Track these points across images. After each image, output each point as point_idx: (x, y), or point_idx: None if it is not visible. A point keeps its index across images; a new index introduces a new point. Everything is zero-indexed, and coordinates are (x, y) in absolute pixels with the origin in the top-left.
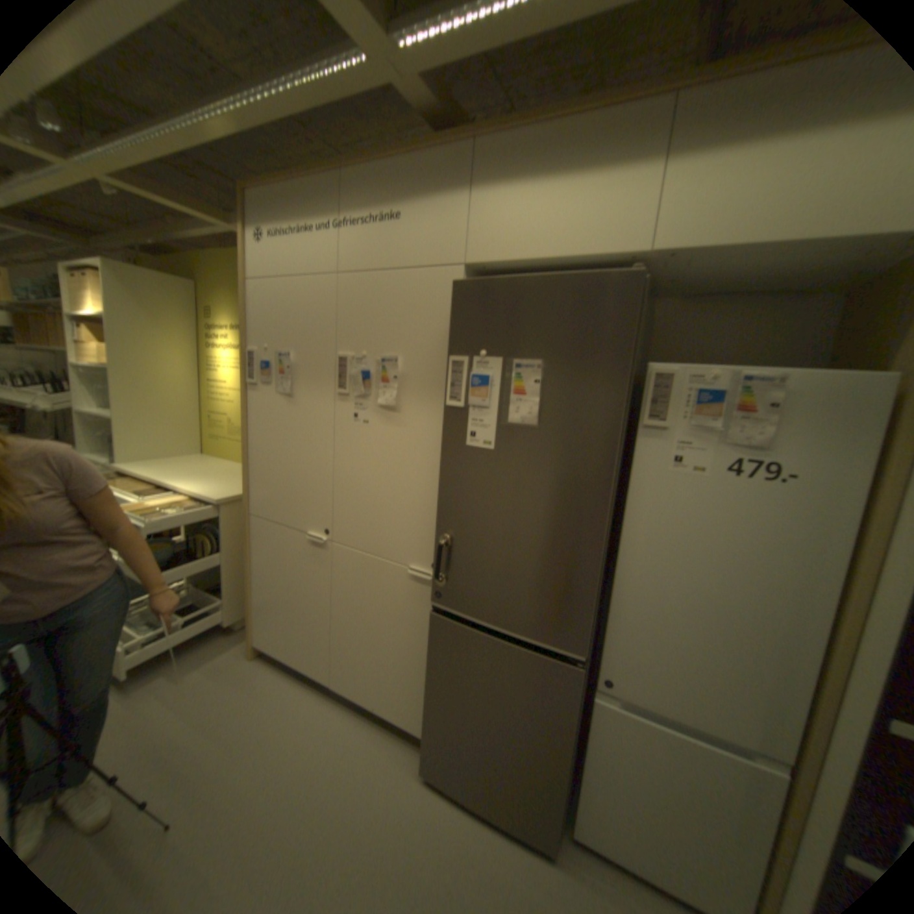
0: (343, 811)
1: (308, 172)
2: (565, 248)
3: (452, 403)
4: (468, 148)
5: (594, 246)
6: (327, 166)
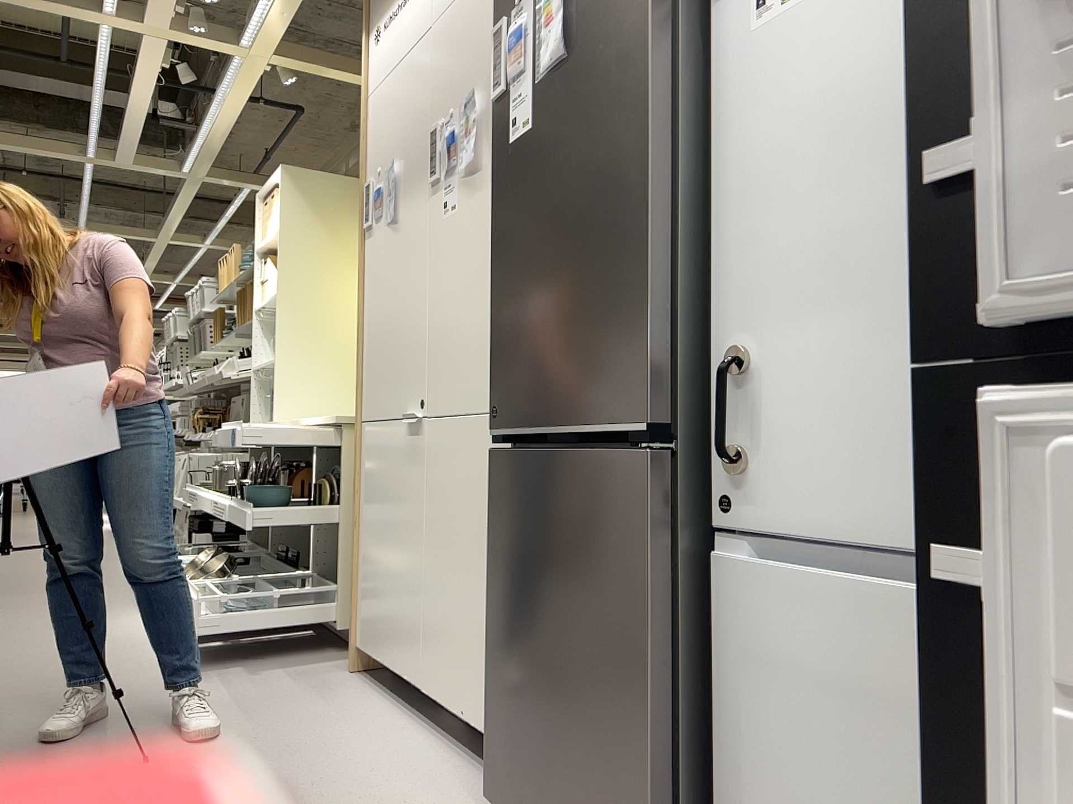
0: None
1: None
2: None
3: (496, 97)
4: None
5: None
6: None
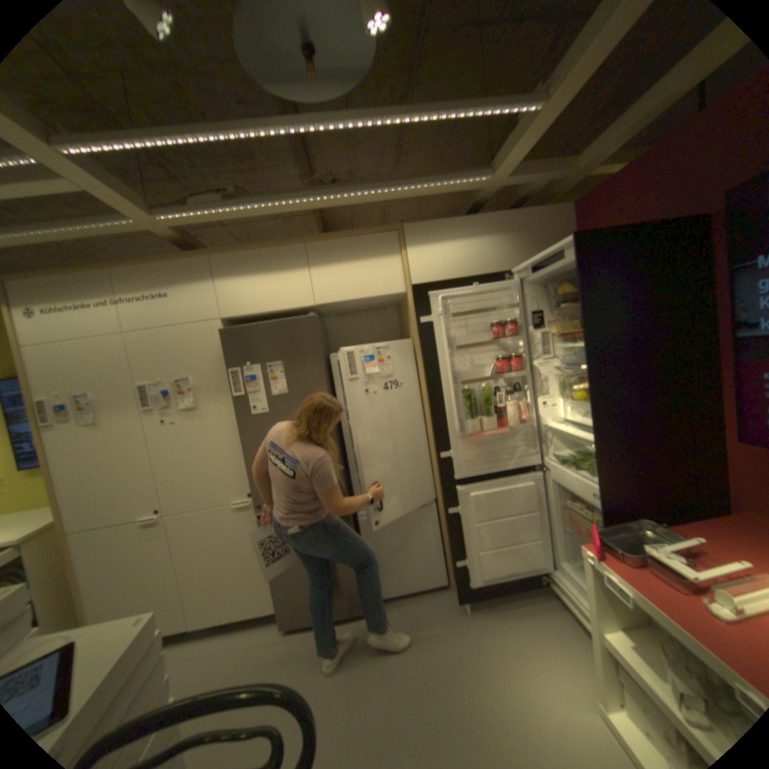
0: (236, 680)
1: (79, 271)
2: (276, 308)
3: (237, 395)
4: (206, 261)
5: (289, 306)
6: (97, 268)
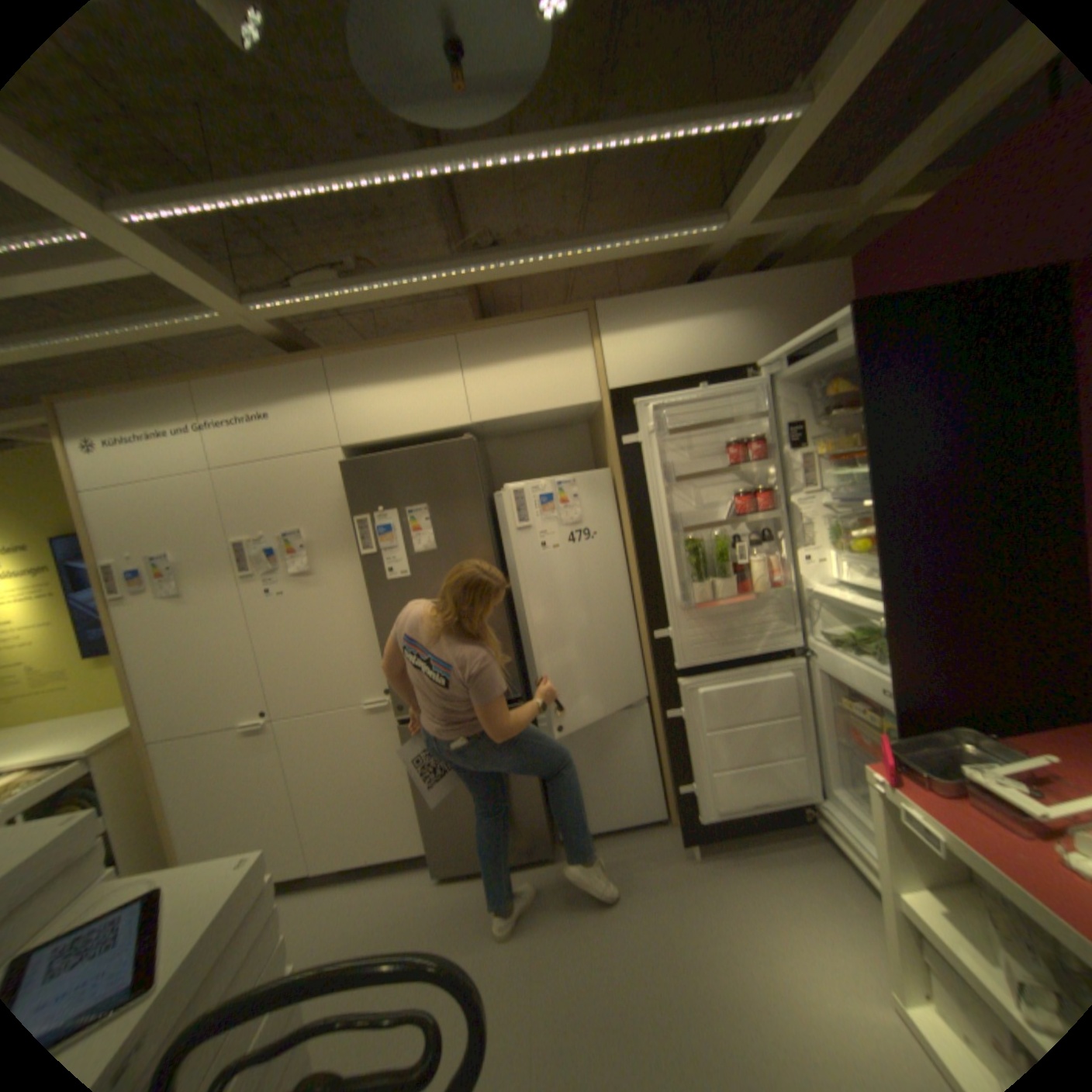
0: (375, 943)
1: (149, 387)
2: (416, 429)
3: (366, 553)
4: (319, 366)
5: (435, 426)
6: (174, 382)
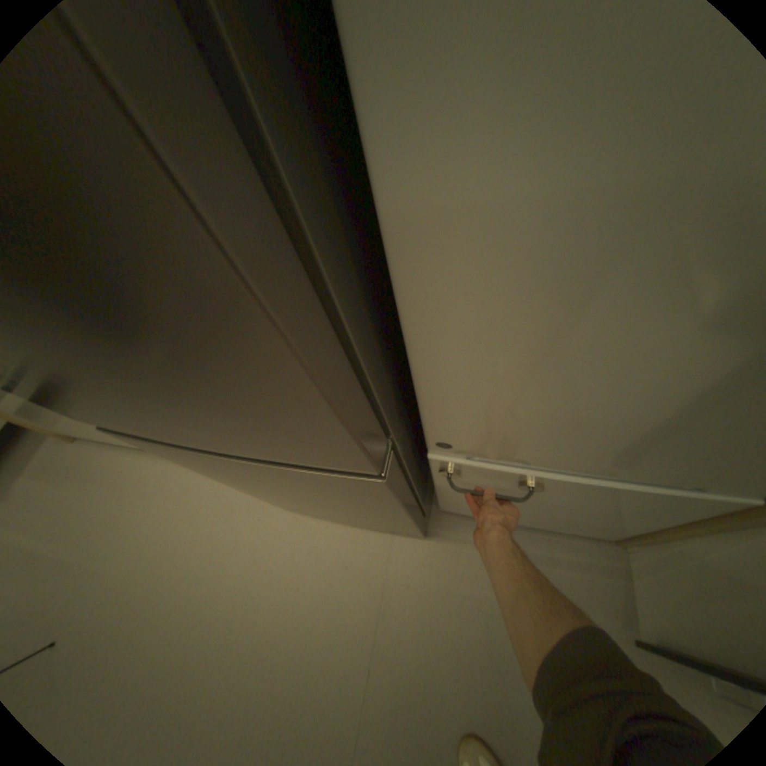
0: (211, 566)
1: None
2: None
3: None
4: None
5: None
6: None
